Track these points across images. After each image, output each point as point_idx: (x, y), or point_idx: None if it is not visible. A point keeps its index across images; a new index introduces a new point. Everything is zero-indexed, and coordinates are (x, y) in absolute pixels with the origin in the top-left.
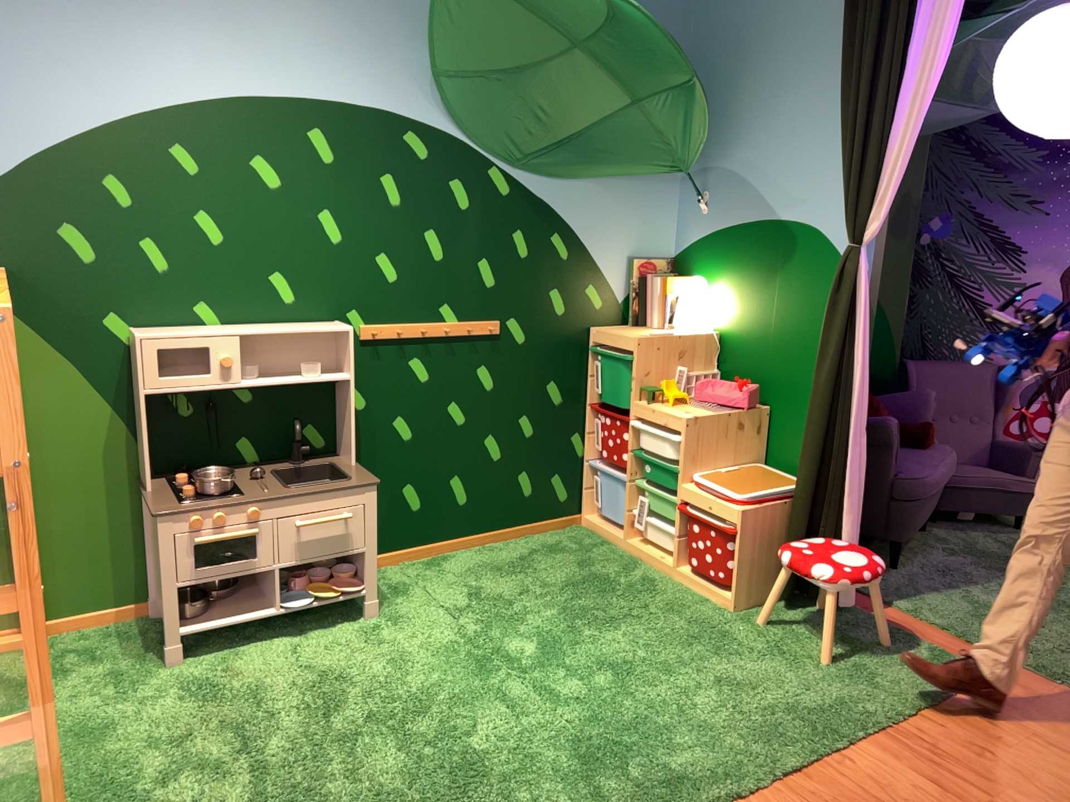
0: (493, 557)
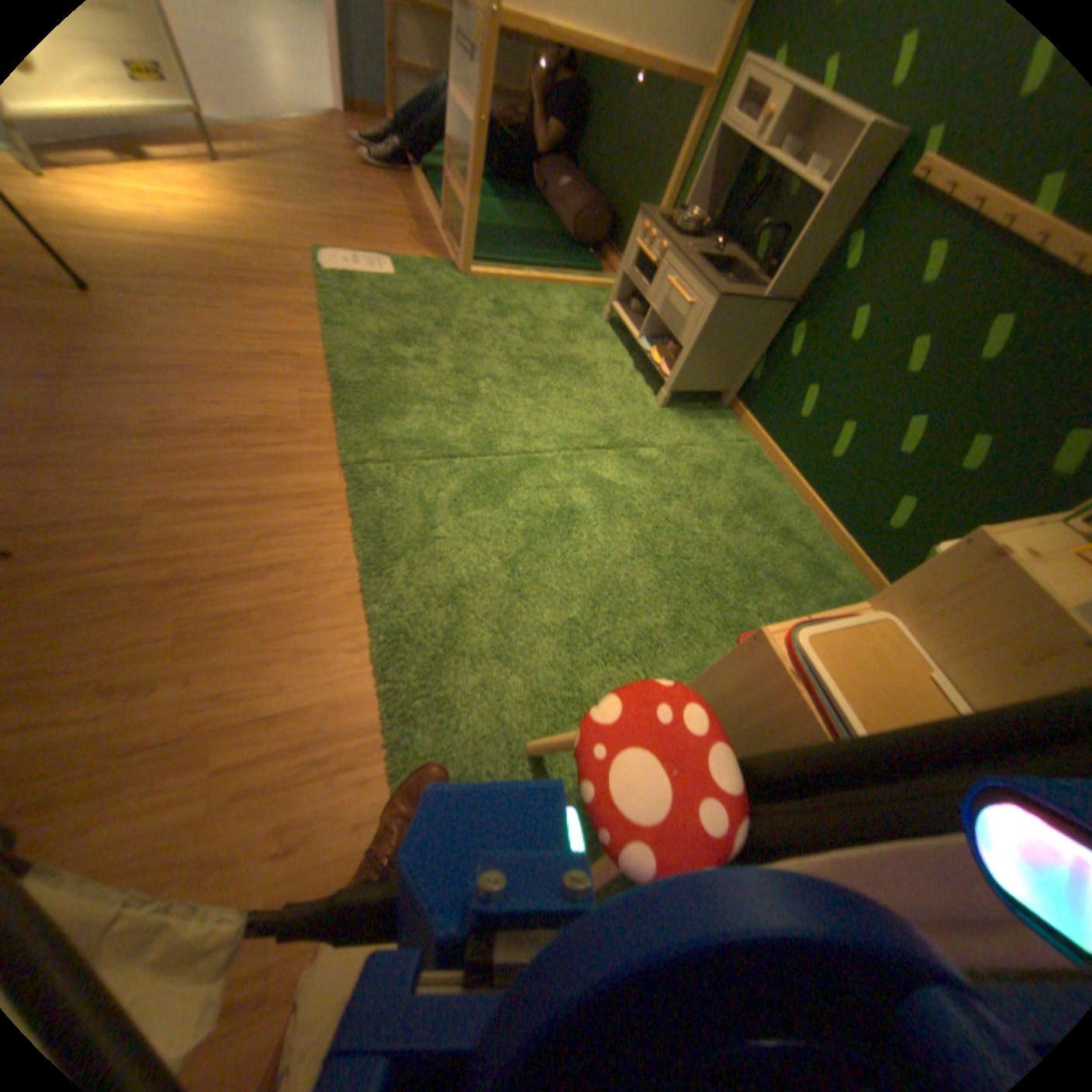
0: (779, 508)
